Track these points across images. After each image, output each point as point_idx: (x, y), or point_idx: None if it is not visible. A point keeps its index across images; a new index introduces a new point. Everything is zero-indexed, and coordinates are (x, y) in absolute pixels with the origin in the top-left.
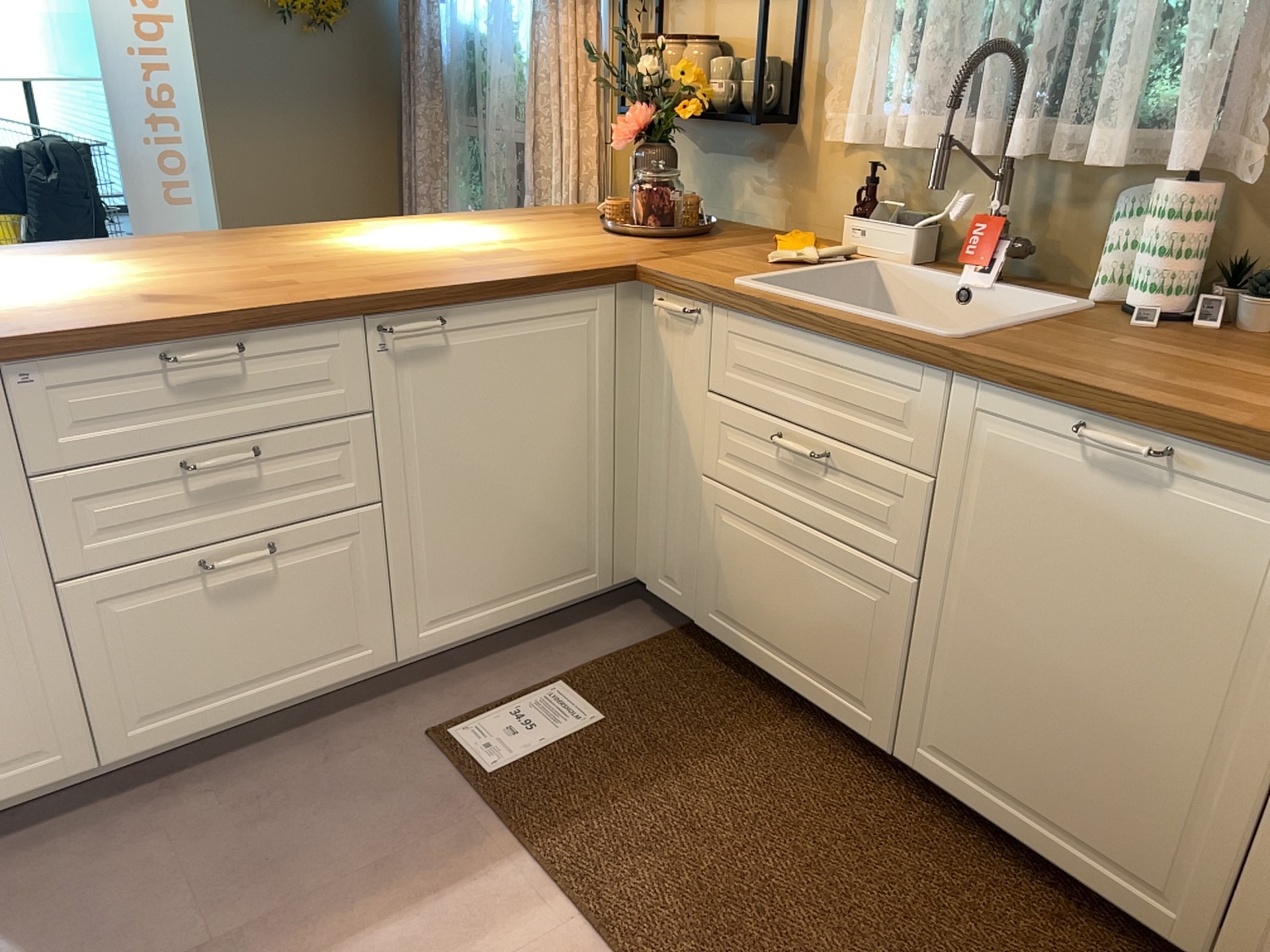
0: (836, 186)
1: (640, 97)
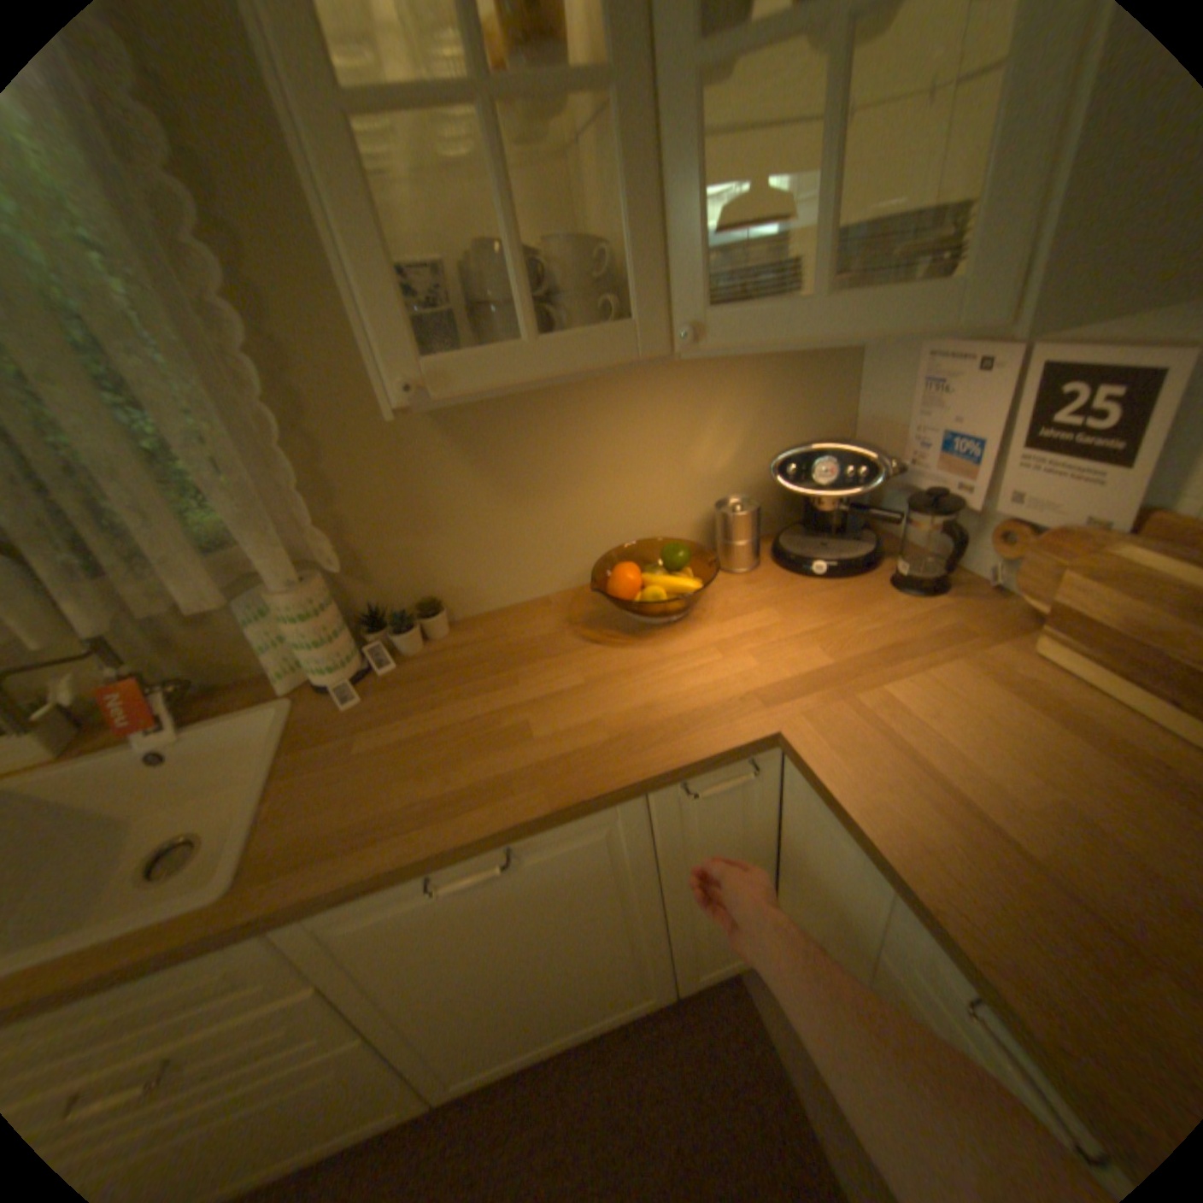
0: None
1: None
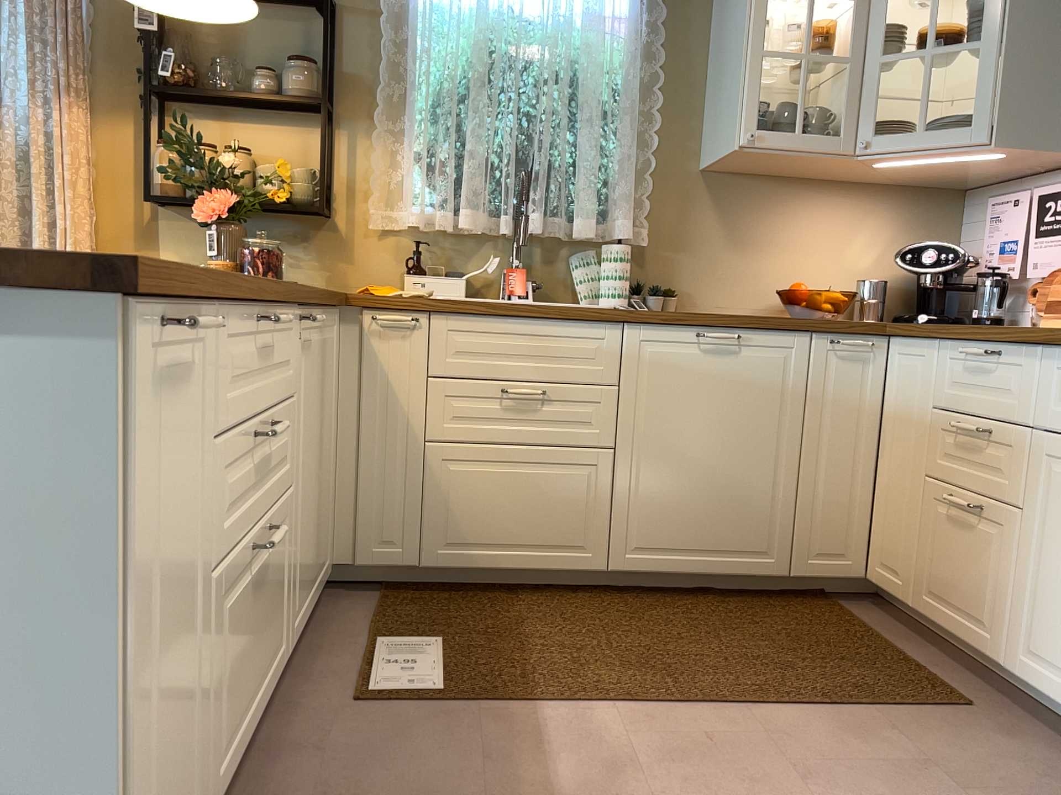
0: (376, 257)
1: (214, 184)
